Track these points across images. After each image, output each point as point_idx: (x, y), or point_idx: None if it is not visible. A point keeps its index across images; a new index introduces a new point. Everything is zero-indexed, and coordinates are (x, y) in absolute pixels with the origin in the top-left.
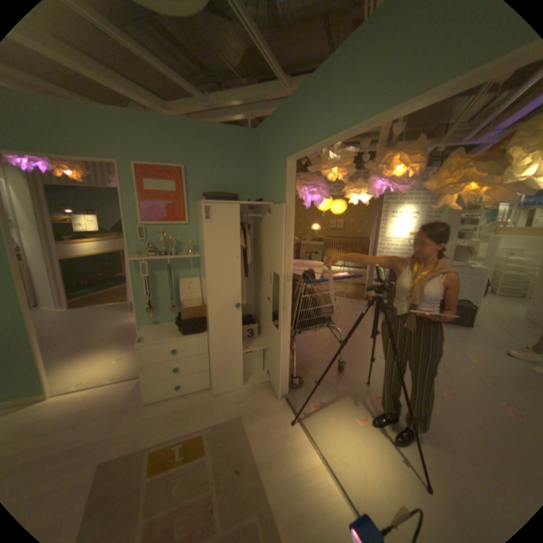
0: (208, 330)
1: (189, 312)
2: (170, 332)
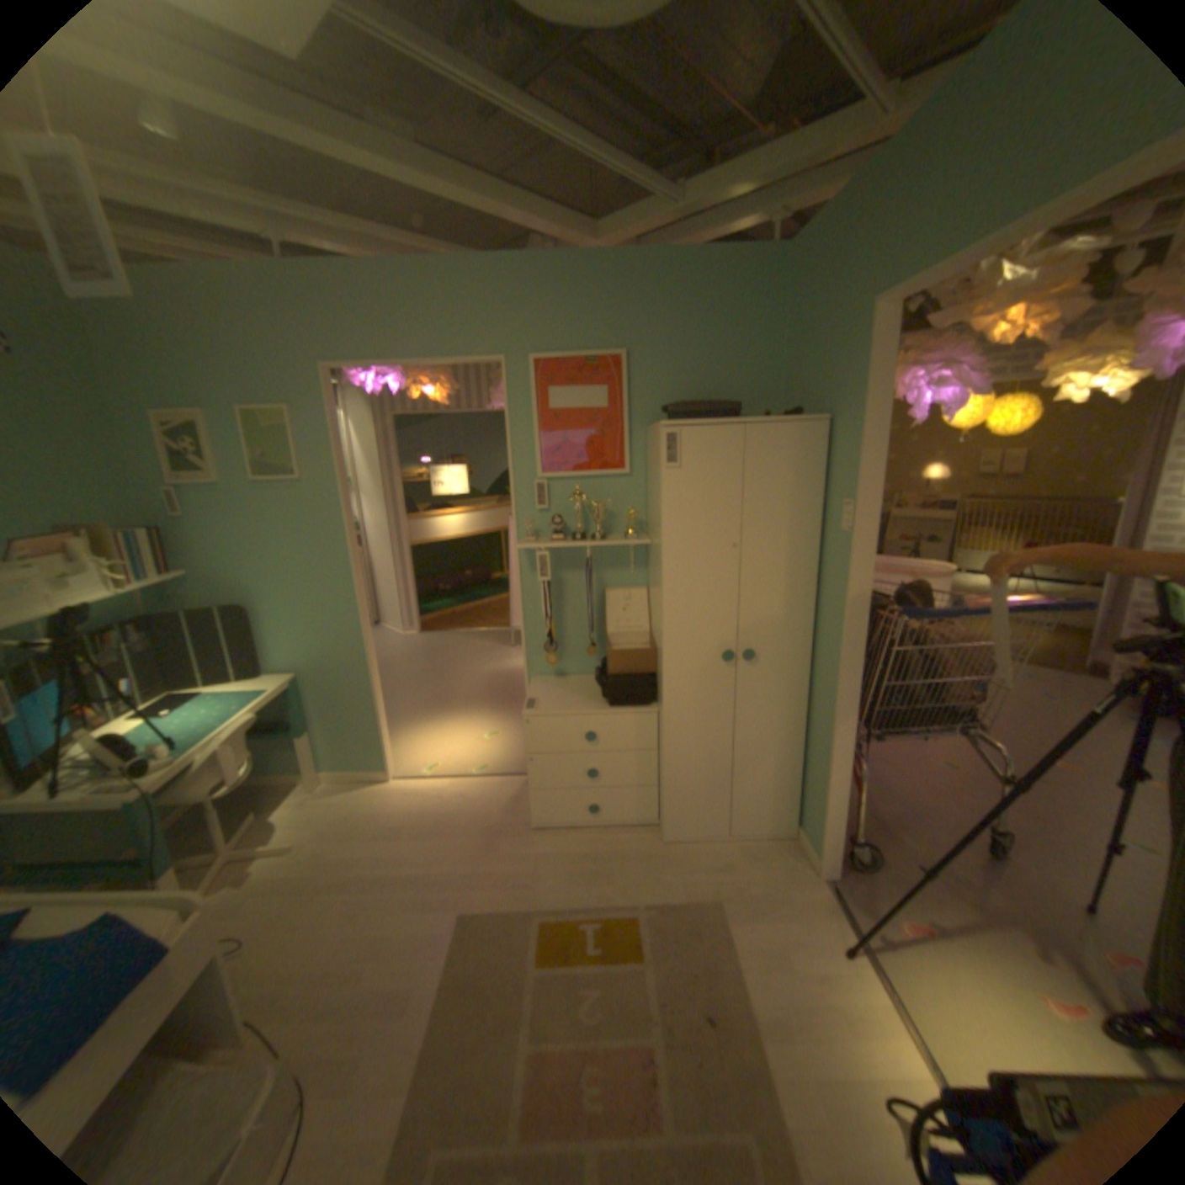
0: (660, 701)
1: (622, 660)
2: (584, 695)
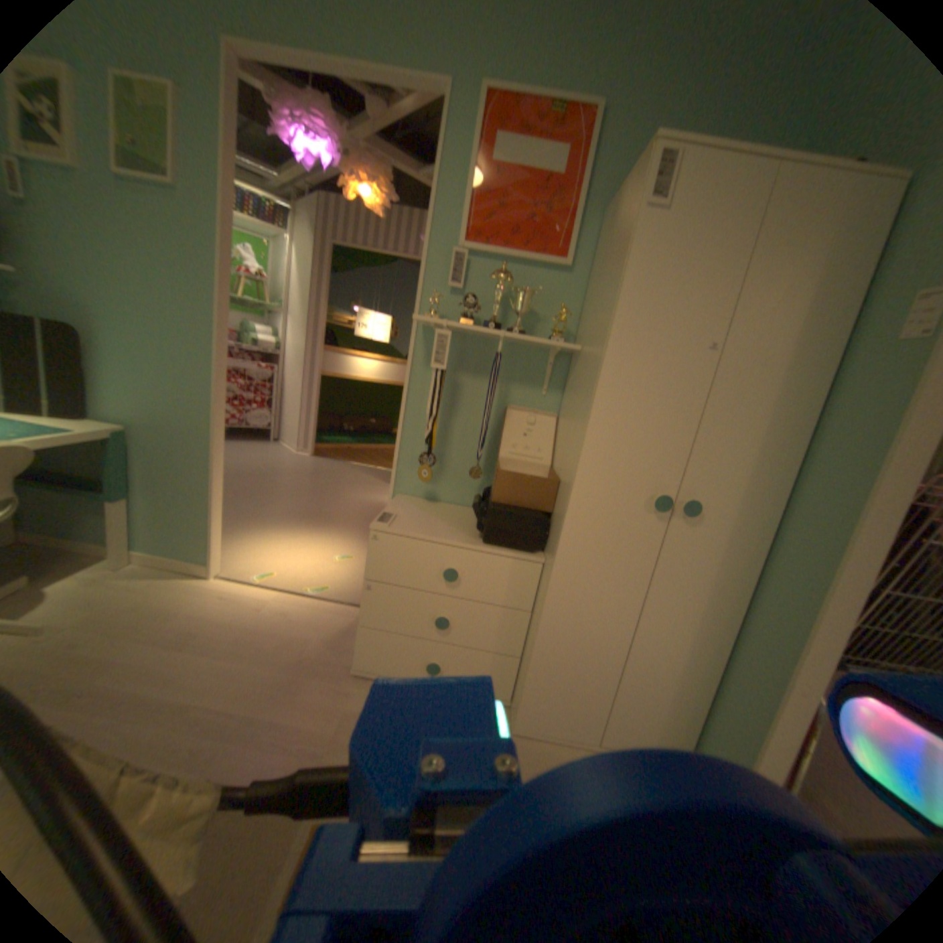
0: (555, 550)
1: (515, 488)
2: (456, 526)
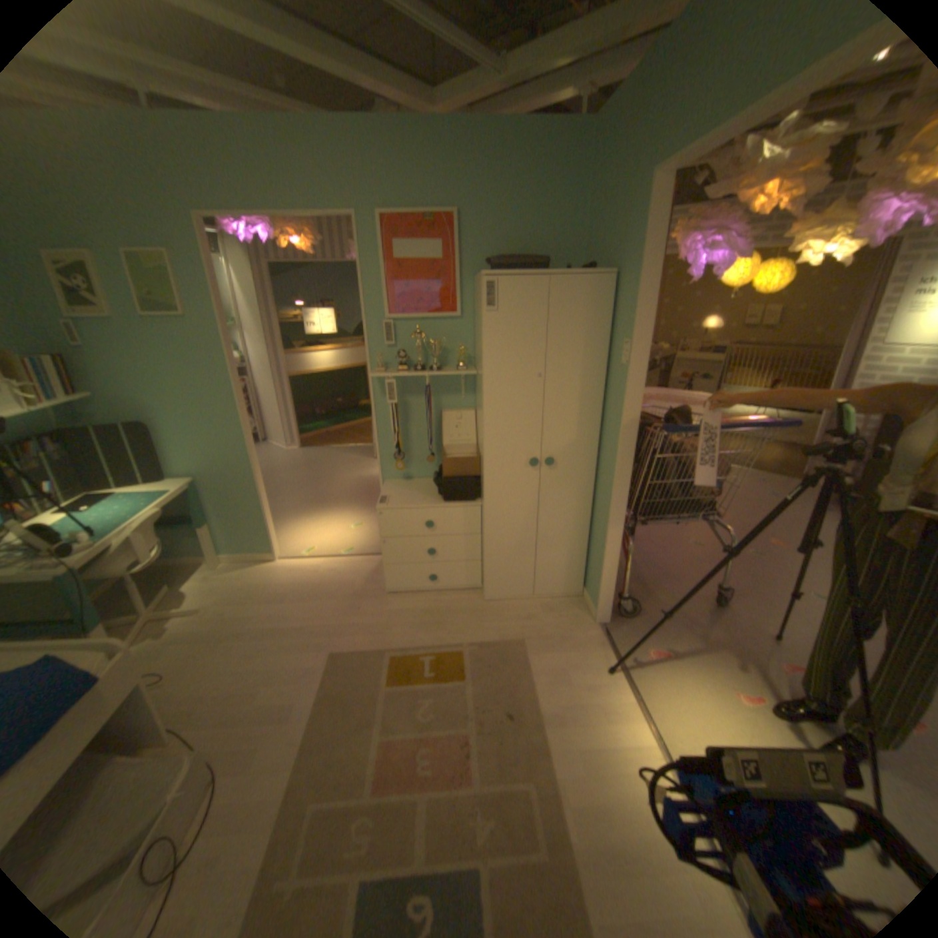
0: (483, 497)
1: (455, 465)
2: (426, 493)
